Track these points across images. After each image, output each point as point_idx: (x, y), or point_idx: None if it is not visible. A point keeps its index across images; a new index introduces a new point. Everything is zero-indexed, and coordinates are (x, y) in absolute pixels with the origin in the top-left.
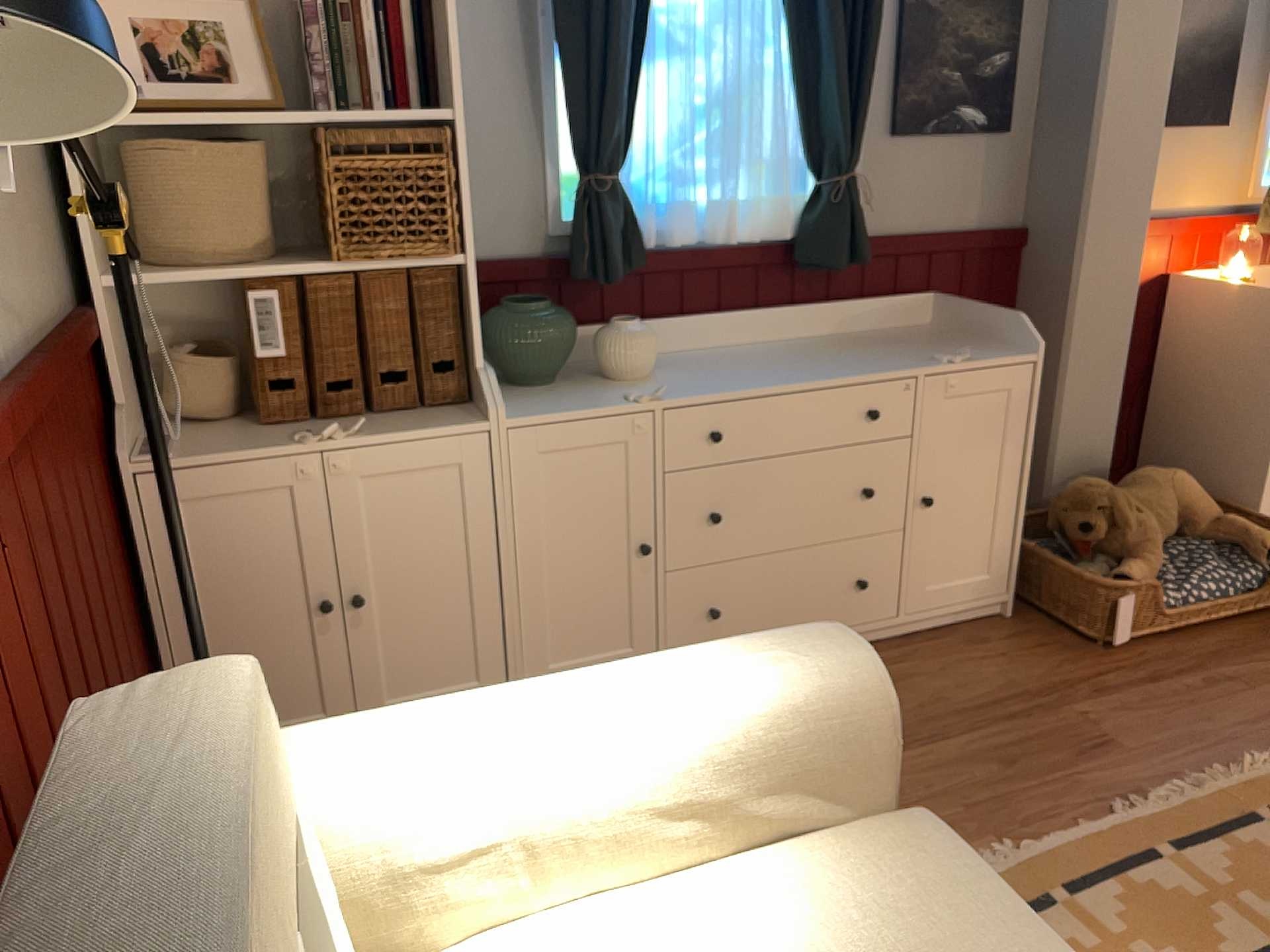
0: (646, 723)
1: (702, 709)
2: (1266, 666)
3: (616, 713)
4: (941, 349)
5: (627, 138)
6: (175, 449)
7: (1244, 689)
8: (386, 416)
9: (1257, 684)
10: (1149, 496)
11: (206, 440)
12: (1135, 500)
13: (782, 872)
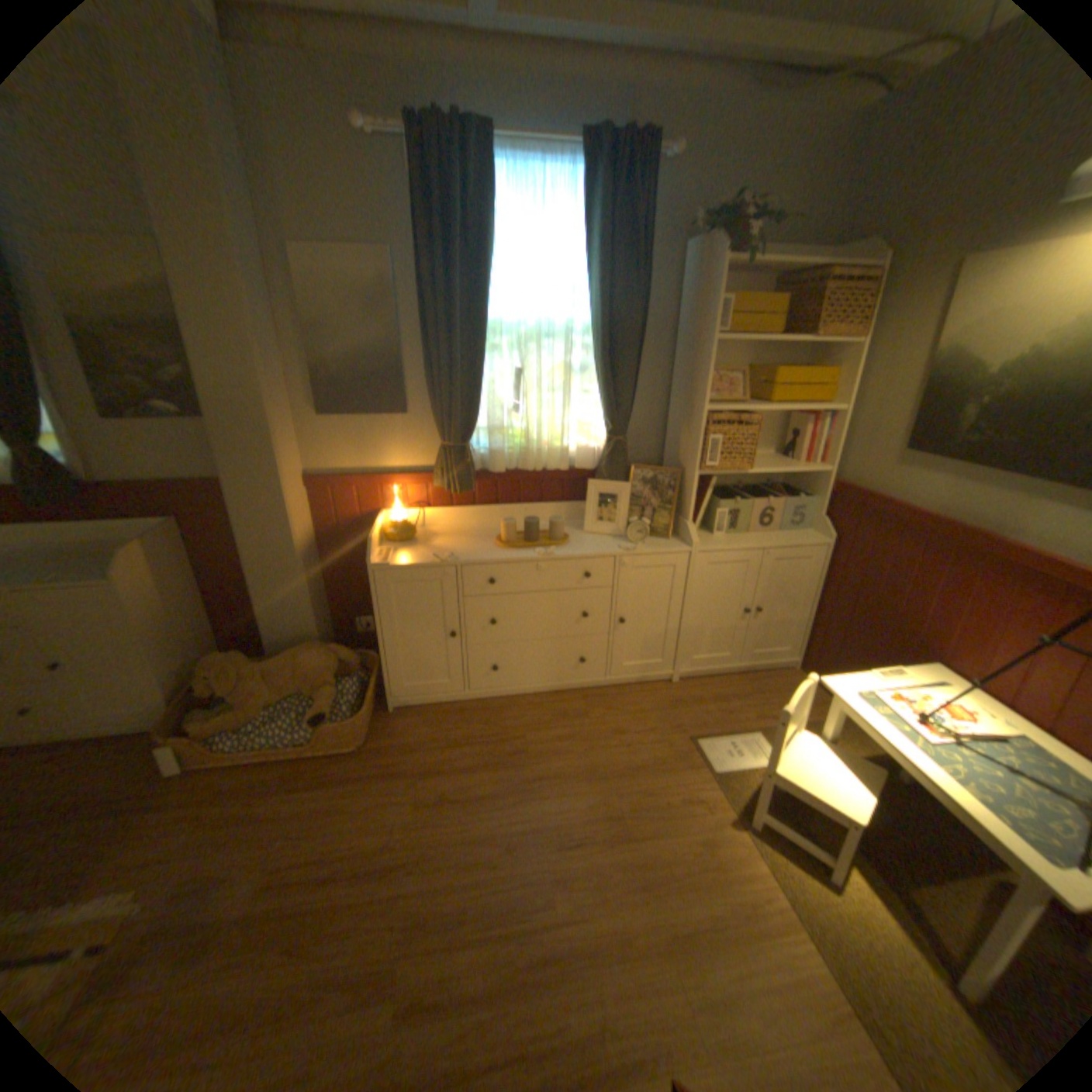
0: None
1: None
2: (239, 811)
3: None
4: (81, 569)
5: None
6: None
7: (186, 832)
8: None
9: (202, 829)
10: (273, 669)
11: None
12: (262, 670)
13: None
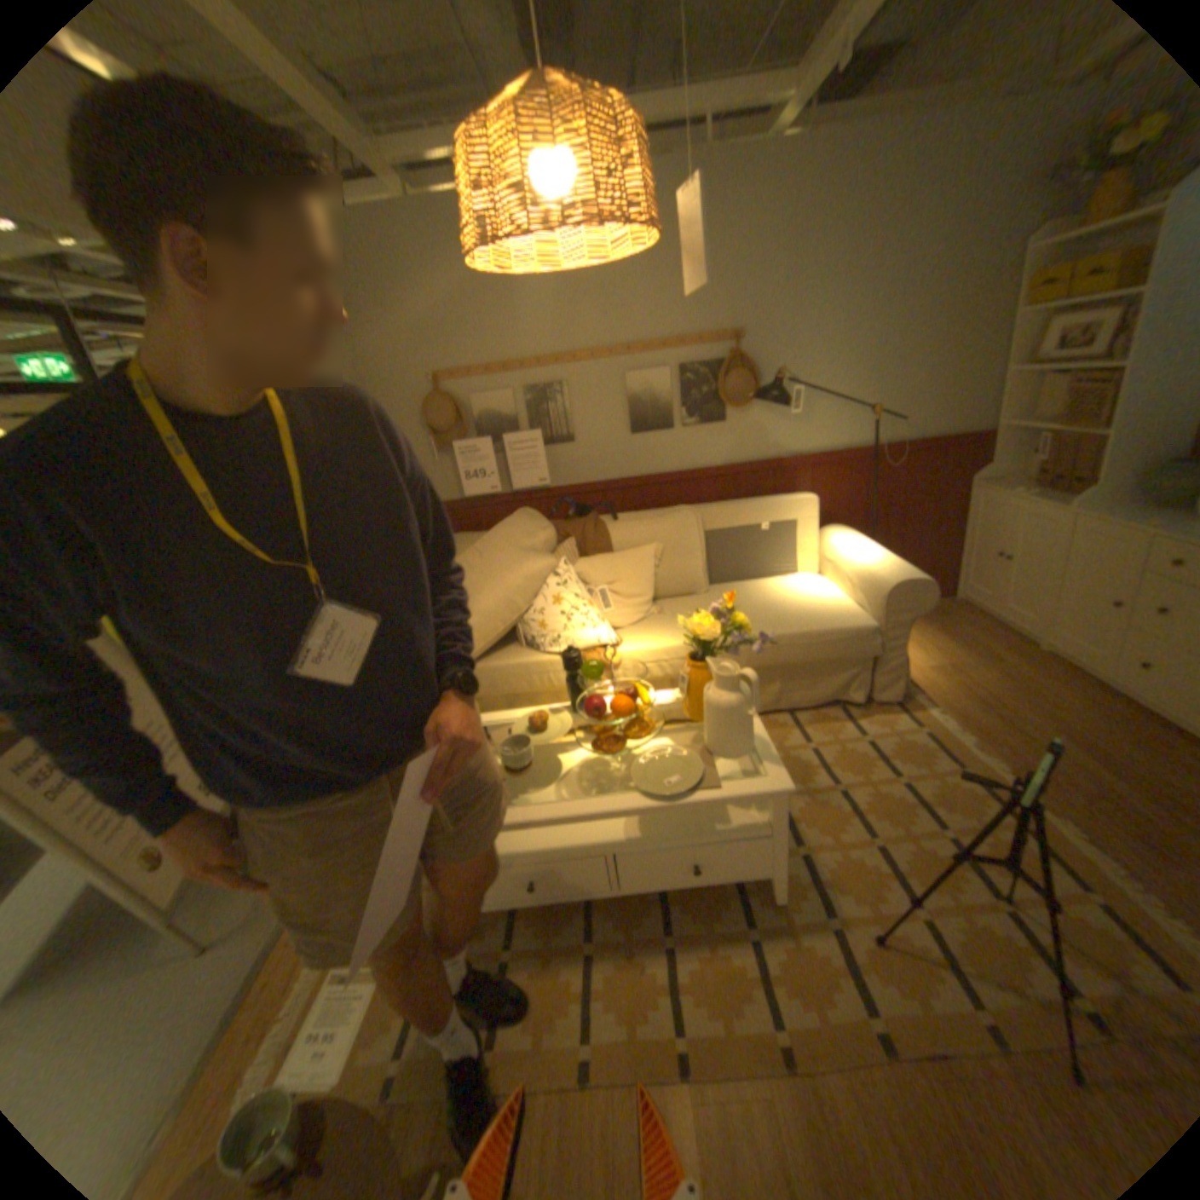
0: (861, 559)
1: (868, 564)
2: None
3: (863, 555)
4: None
5: None
6: (994, 483)
7: None
8: (1065, 496)
9: None
10: None
11: (1009, 484)
12: None
13: (845, 604)
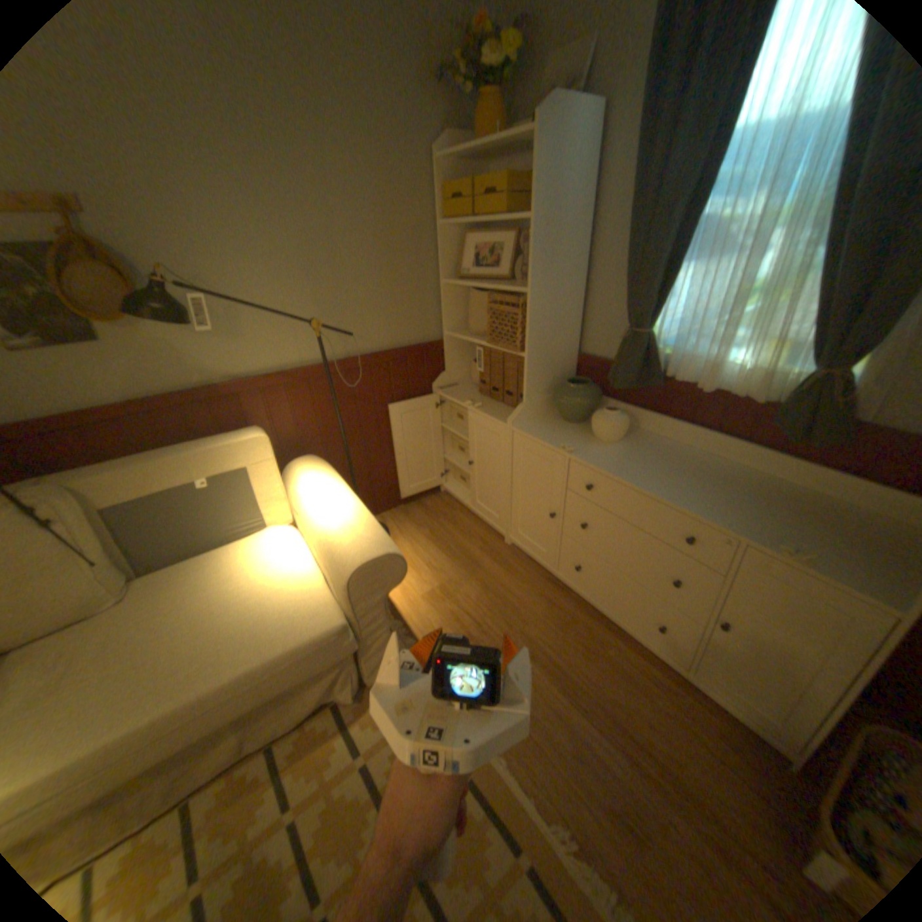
0: (322, 519)
1: (329, 529)
2: None
3: (325, 511)
4: (830, 545)
5: (659, 308)
6: (449, 390)
7: None
8: (502, 407)
9: None
10: None
11: (461, 390)
12: None
13: (311, 584)
